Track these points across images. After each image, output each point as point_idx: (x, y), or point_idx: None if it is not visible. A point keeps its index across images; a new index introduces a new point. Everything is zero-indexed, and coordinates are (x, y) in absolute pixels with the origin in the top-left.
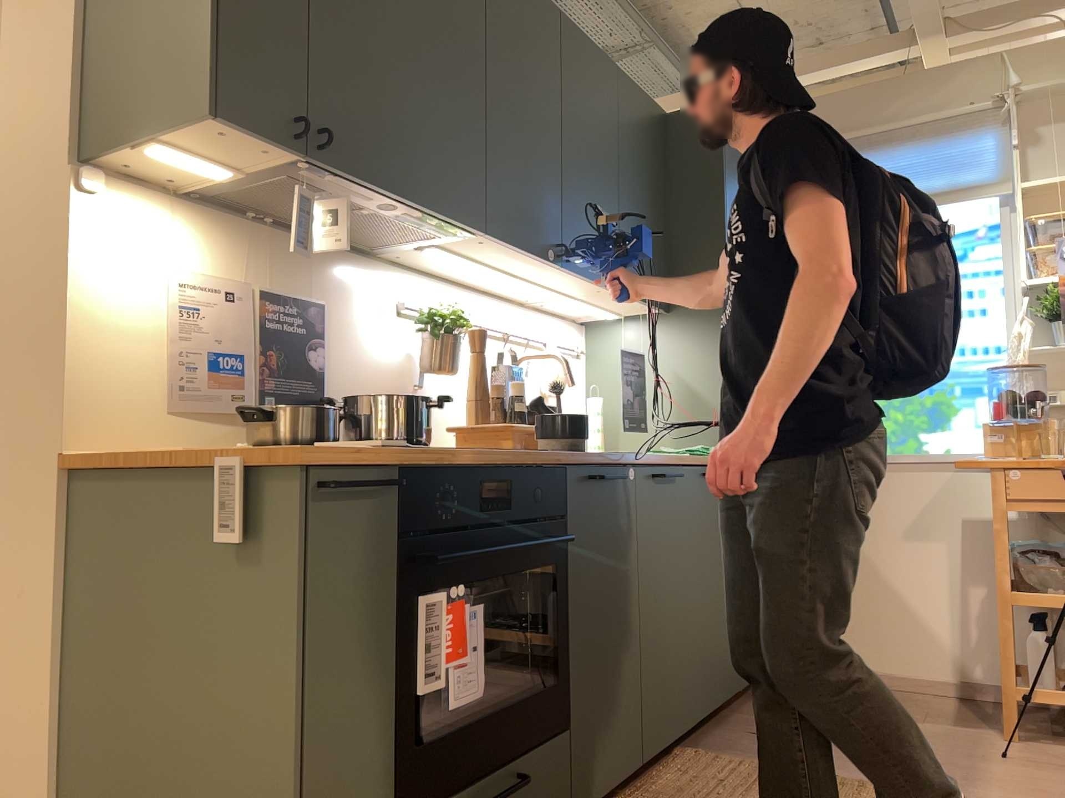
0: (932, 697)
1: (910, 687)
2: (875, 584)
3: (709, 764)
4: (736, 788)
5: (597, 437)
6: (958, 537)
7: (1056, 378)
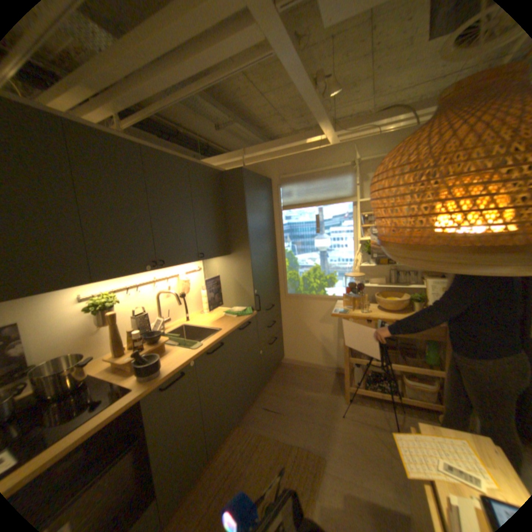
0: (327, 374)
1: (321, 369)
2: (310, 337)
3: (240, 439)
4: (245, 459)
5: (204, 306)
6: (336, 323)
7: (370, 271)
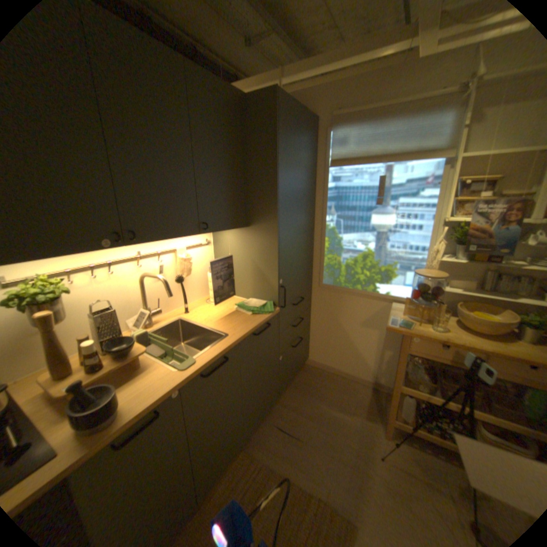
0: (362, 388)
1: (354, 380)
2: (346, 341)
3: (244, 471)
4: (248, 504)
5: (211, 293)
6: (384, 330)
7: (451, 268)
